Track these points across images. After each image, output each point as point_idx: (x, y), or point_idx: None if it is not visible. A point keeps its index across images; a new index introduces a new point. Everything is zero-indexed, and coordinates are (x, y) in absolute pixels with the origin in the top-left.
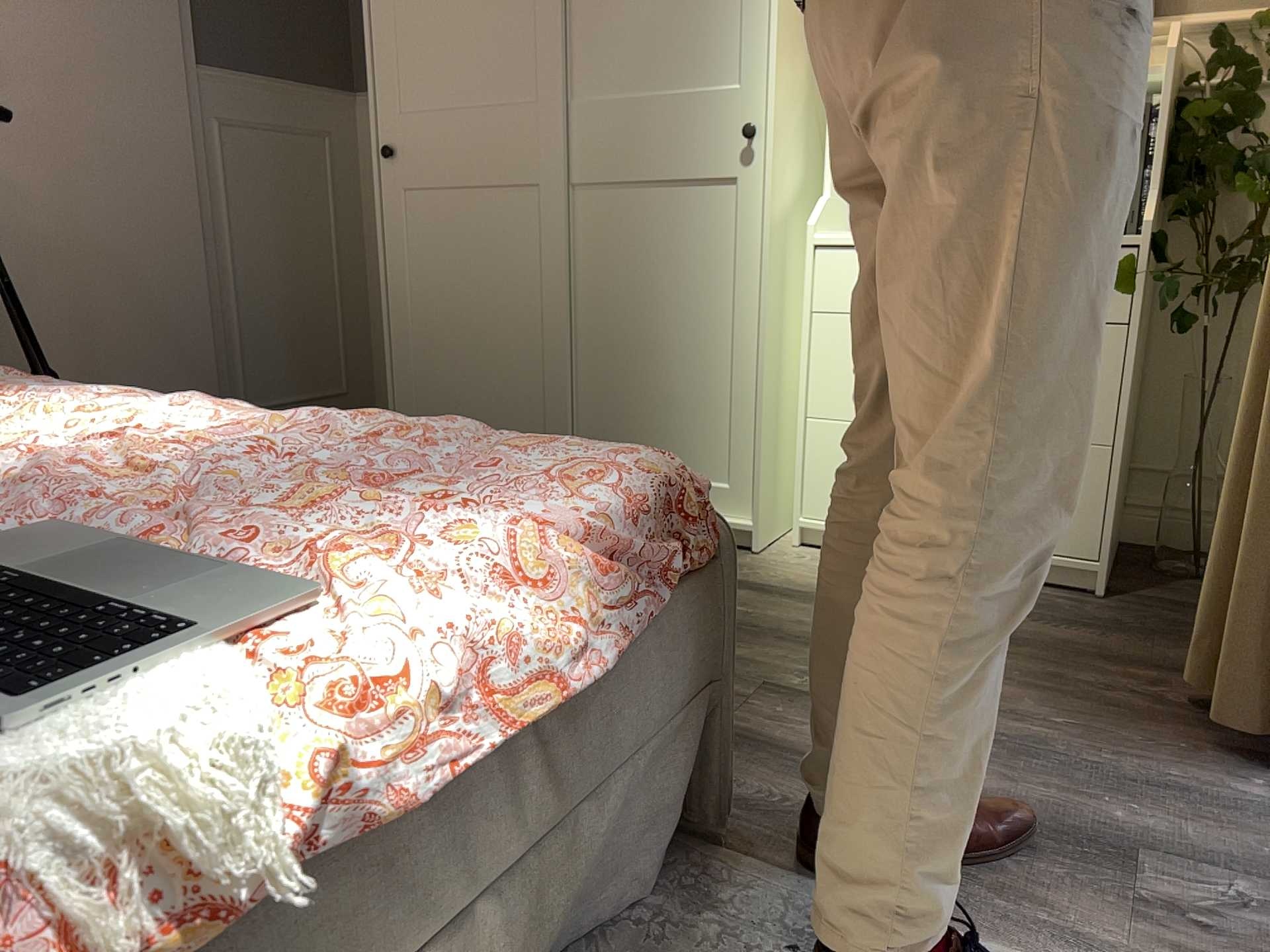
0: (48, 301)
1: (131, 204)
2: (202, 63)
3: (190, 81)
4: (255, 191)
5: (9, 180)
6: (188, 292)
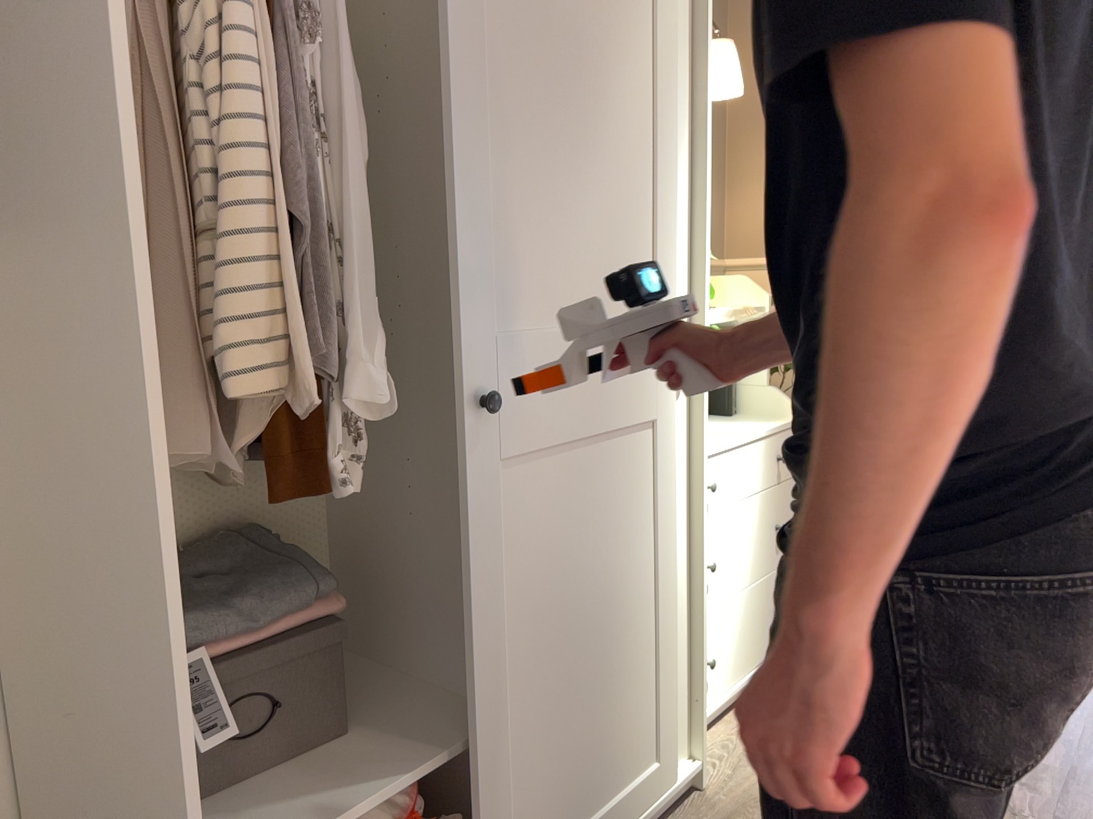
0: None
1: None
2: None
3: None
4: None
5: None
6: None
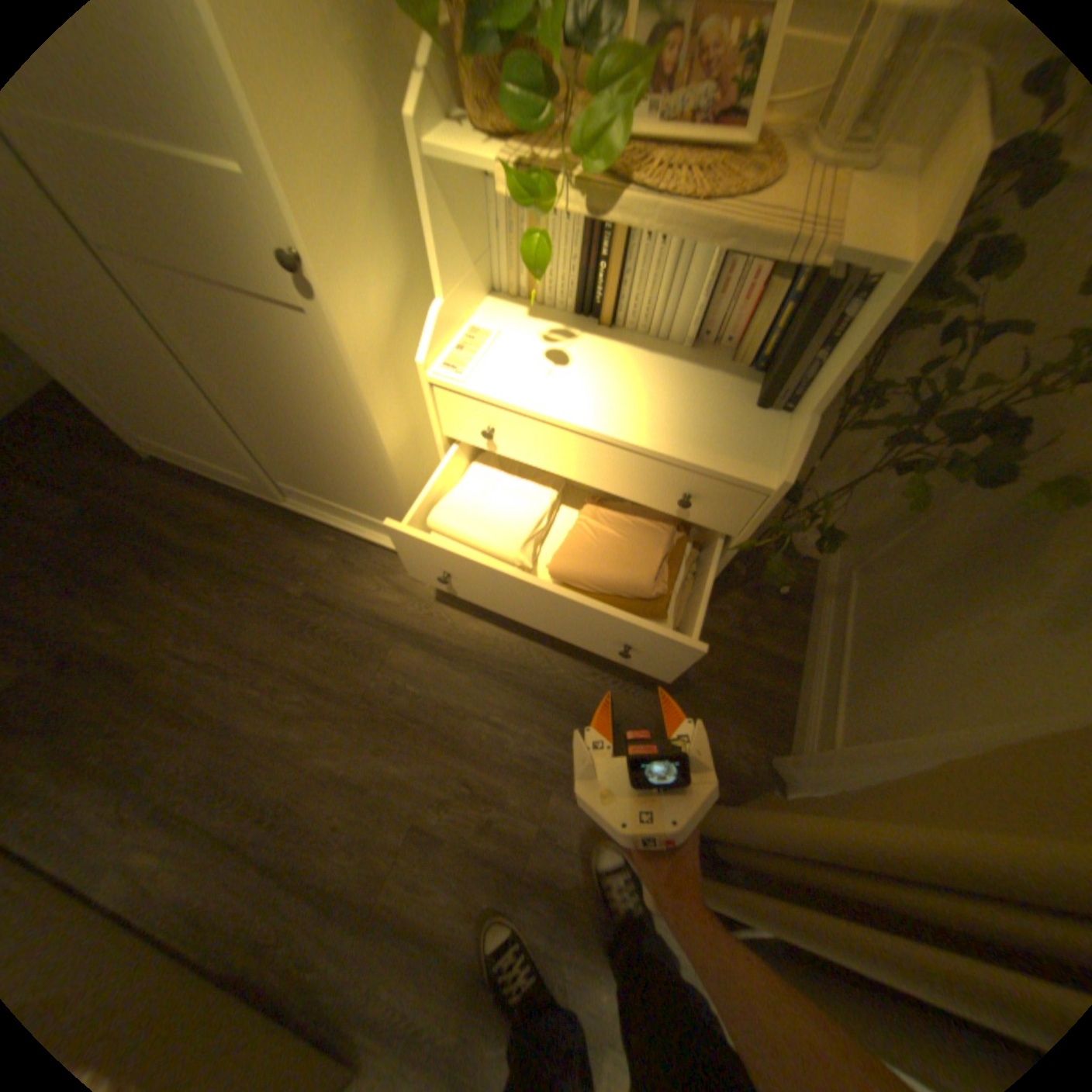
0: None
1: None
2: None
3: None
4: None
5: None
6: None
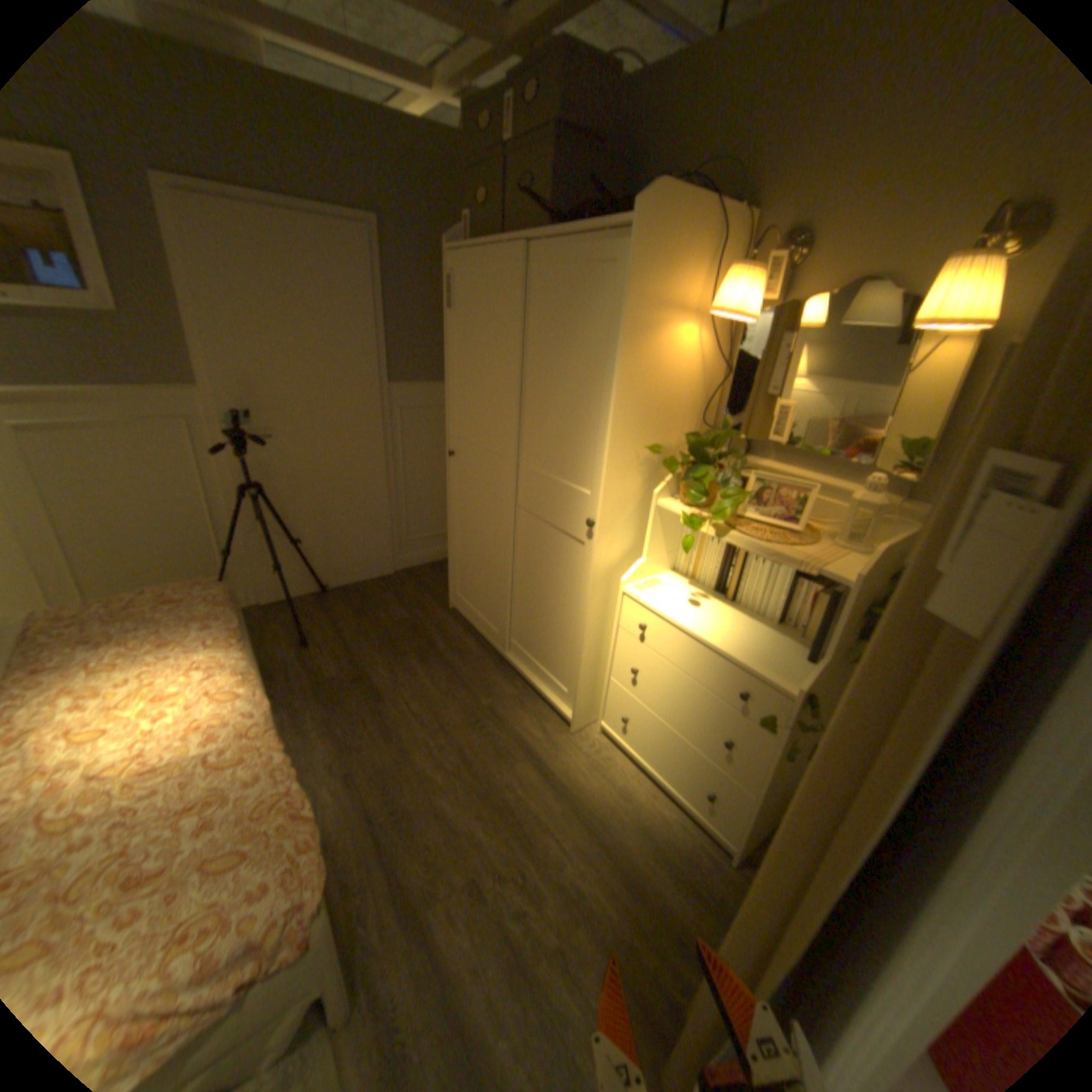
0: (304, 503)
1: (347, 456)
2: (391, 380)
3: (383, 392)
4: (418, 440)
5: (286, 452)
6: (376, 493)
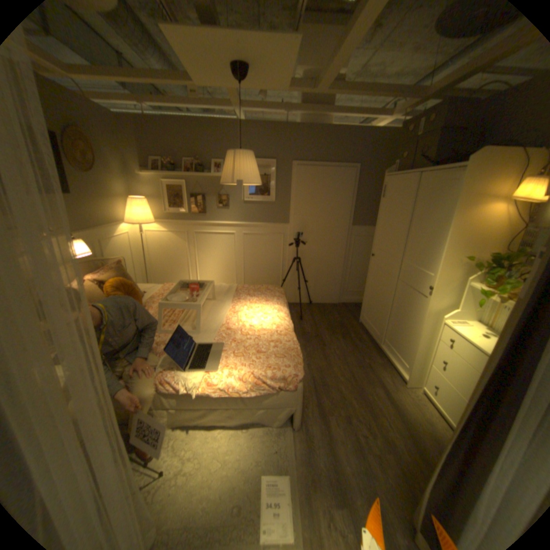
0: (311, 268)
1: (330, 252)
2: (353, 225)
3: (349, 229)
4: (359, 249)
5: (309, 248)
6: (337, 268)
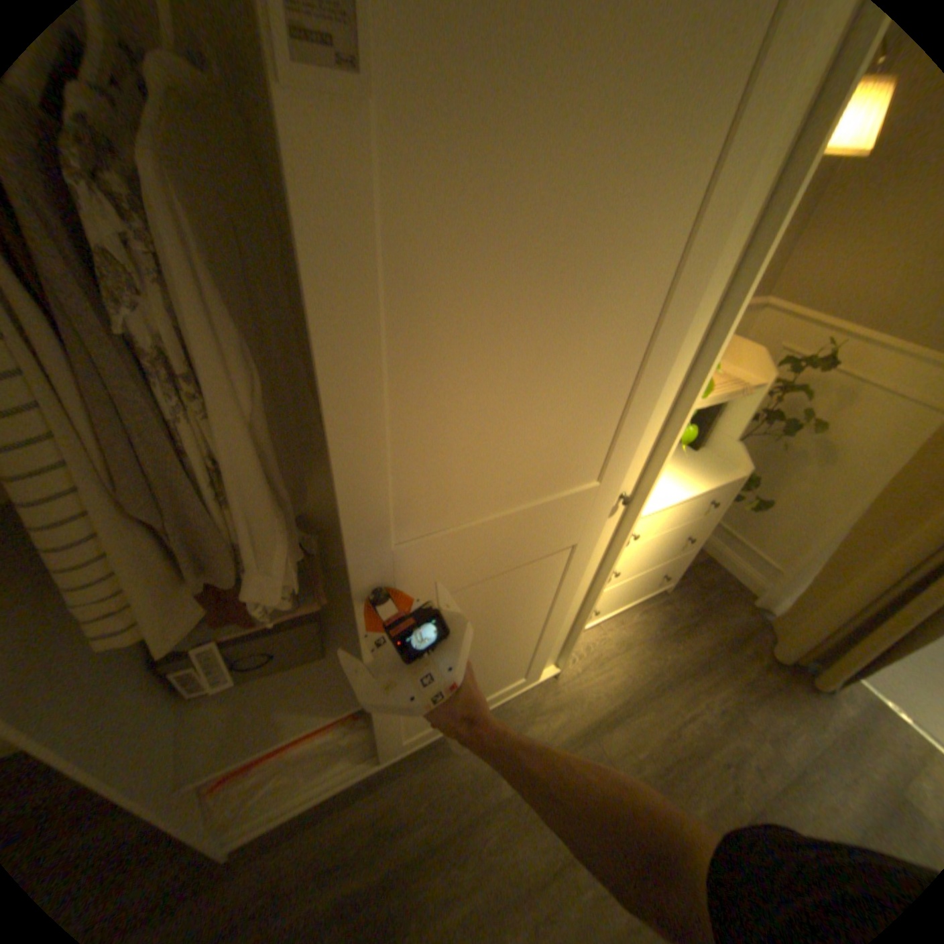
0: None
1: None
2: None
3: None
4: None
5: None
6: None
